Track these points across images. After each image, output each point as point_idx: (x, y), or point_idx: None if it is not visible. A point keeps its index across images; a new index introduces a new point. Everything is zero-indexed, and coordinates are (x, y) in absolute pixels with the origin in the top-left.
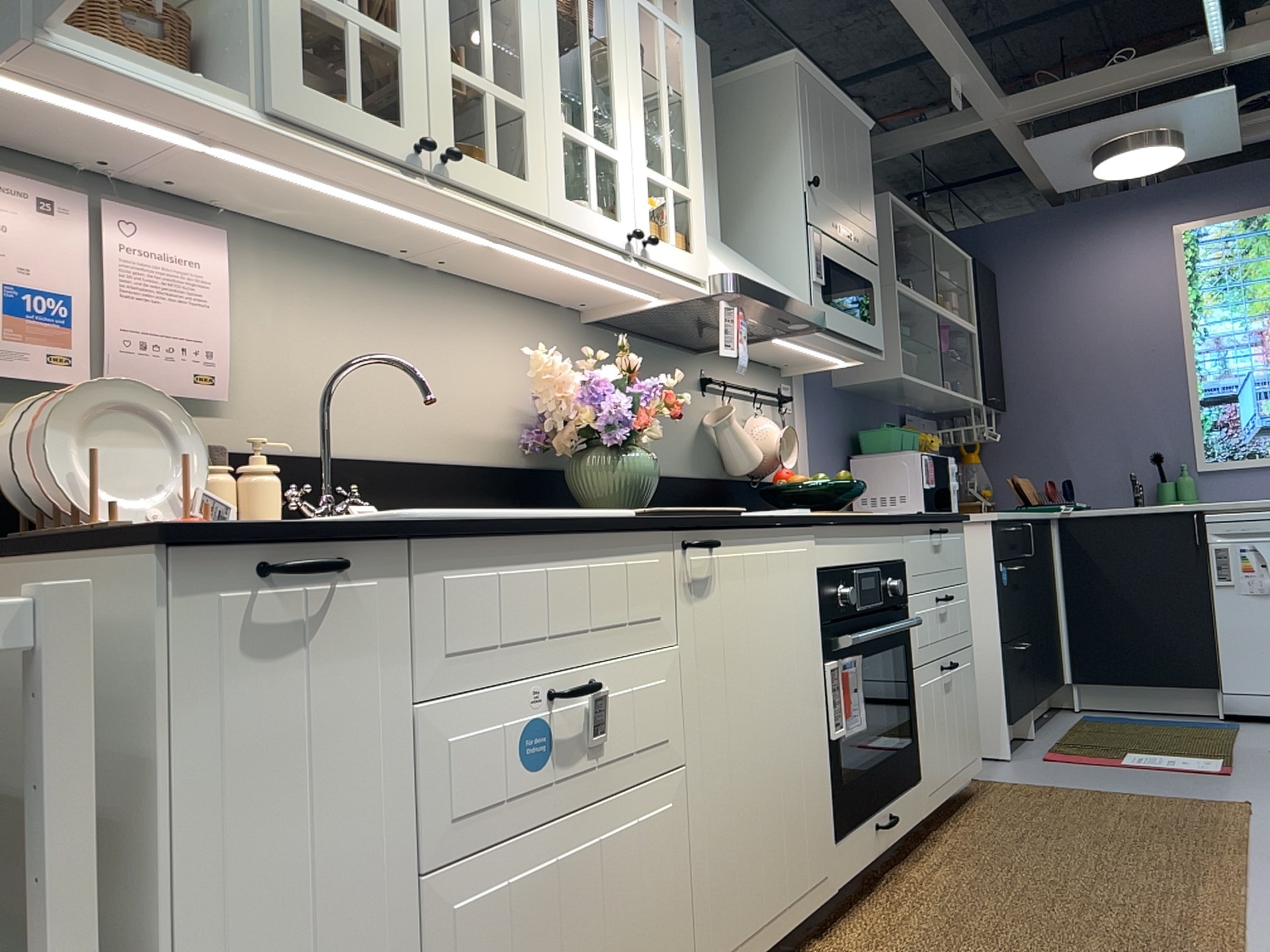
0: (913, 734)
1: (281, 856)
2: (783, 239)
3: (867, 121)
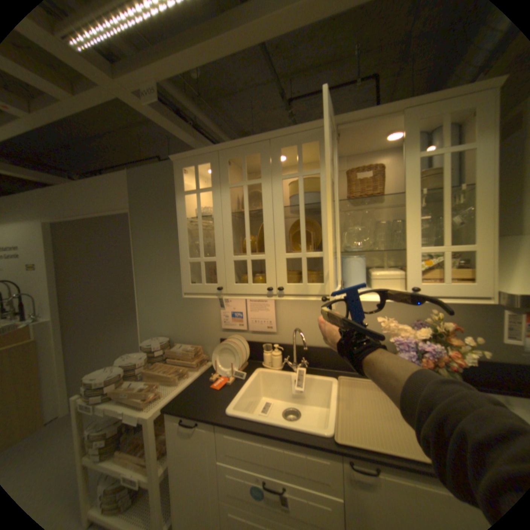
0: None
1: (187, 476)
2: None
3: None
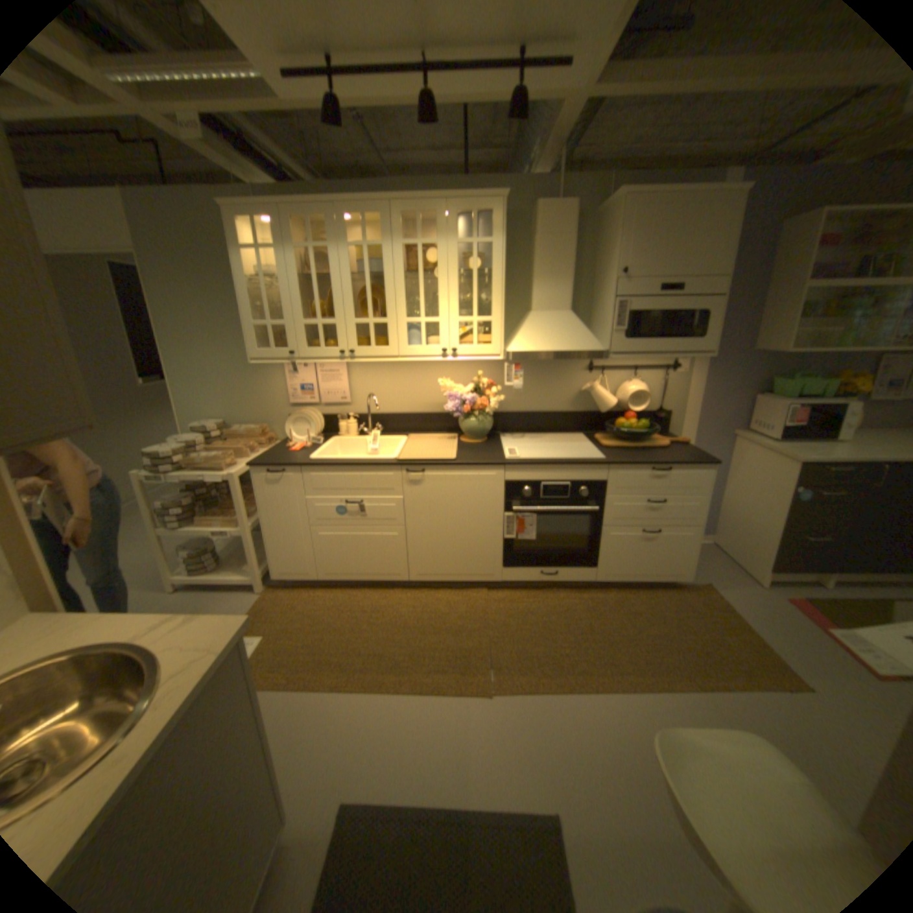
0: (593, 551)
1: (280, 515)
2: (608, 303)
3: (739, 186)
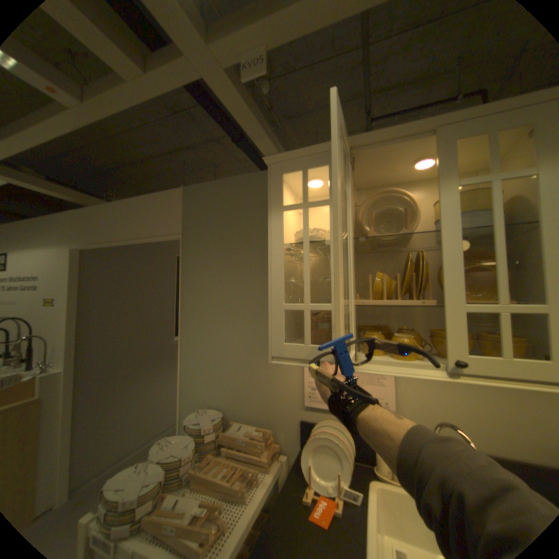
0: None
1: None
2: None
3: None
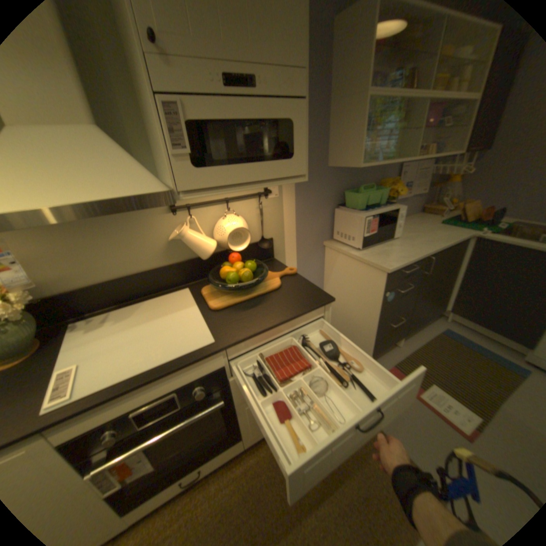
0: (232, 430)
1: None
2: (150, 108)
3: None
